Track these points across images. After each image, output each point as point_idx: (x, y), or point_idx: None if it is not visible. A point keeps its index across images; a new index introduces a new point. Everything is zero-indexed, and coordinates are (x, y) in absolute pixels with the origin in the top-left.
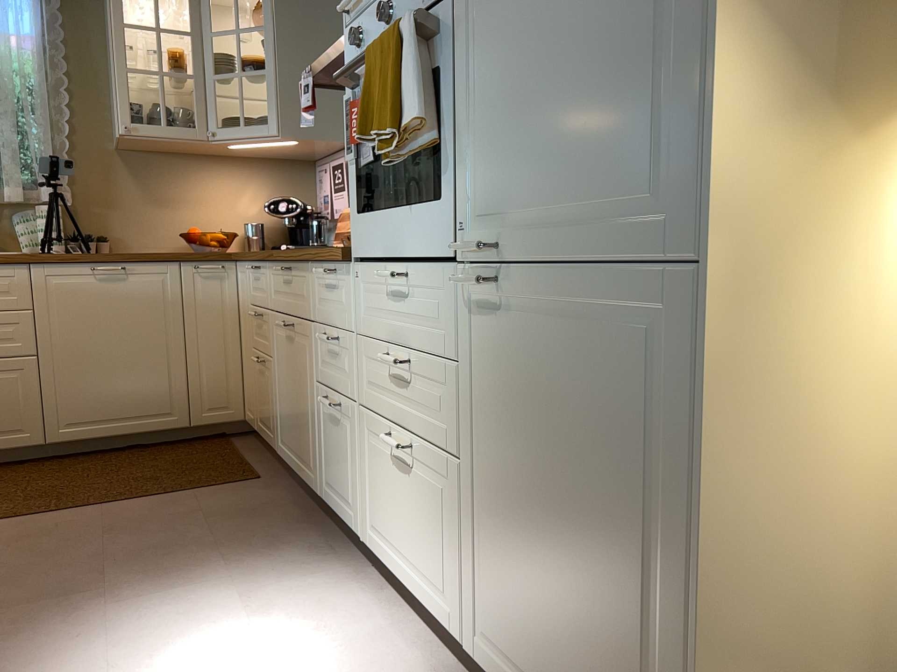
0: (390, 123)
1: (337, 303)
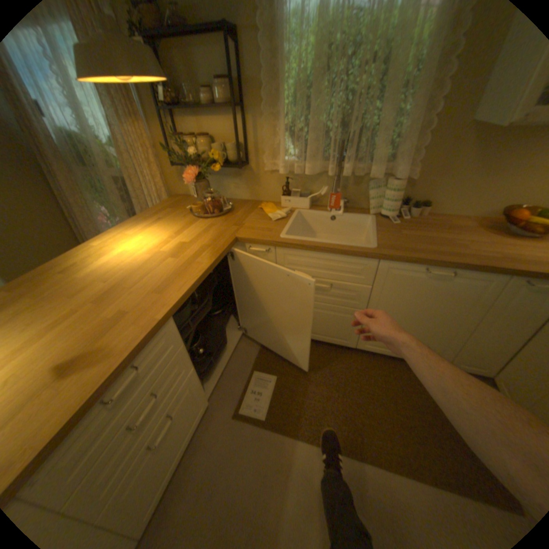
0: None
1: None
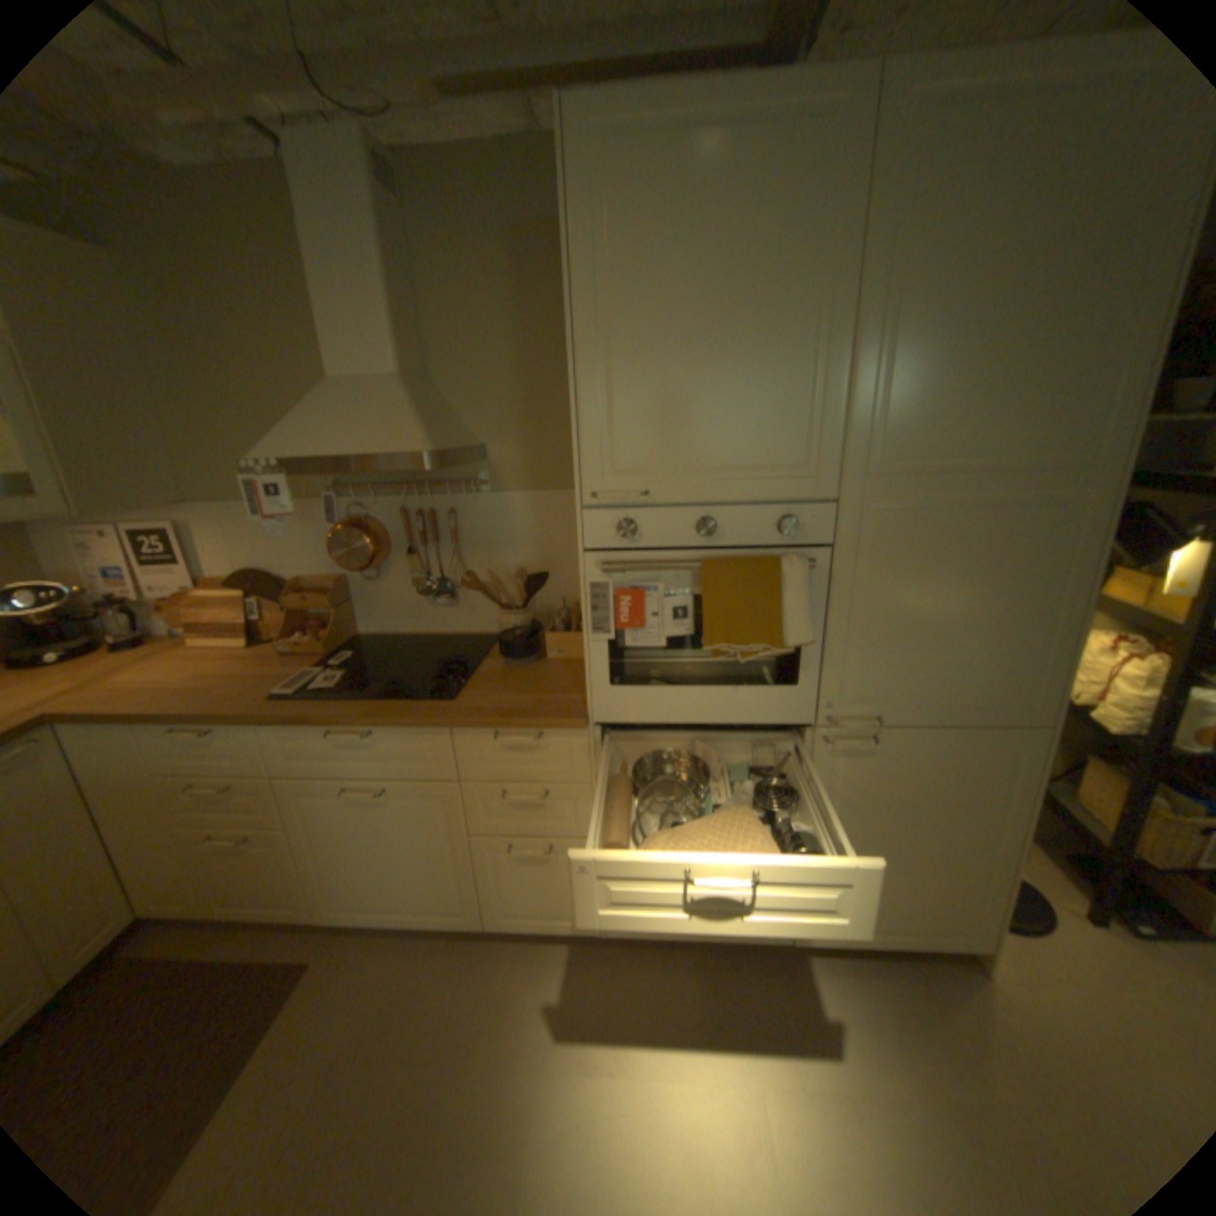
0: (762, 639)
1: (542, 761)
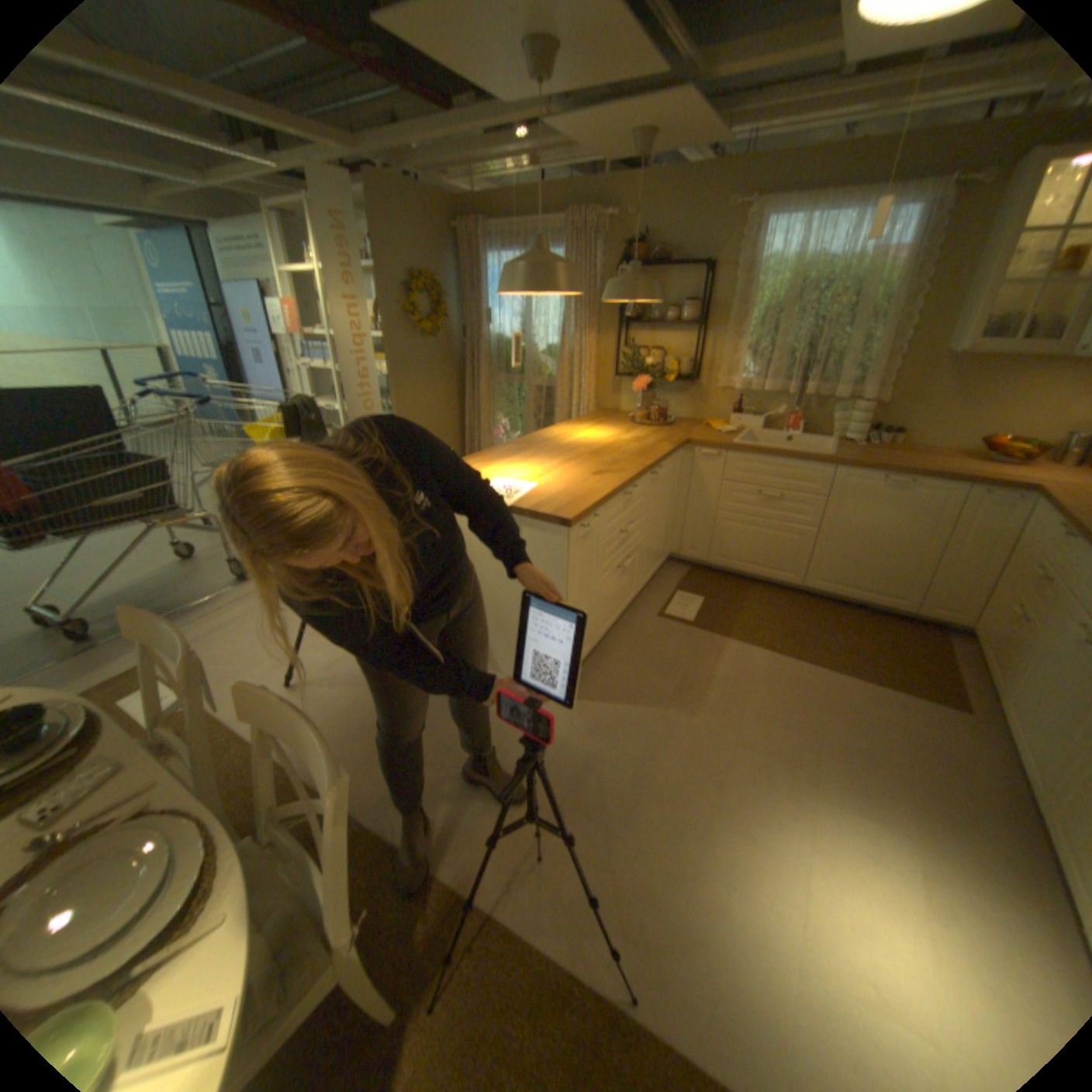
0: None
1: None
